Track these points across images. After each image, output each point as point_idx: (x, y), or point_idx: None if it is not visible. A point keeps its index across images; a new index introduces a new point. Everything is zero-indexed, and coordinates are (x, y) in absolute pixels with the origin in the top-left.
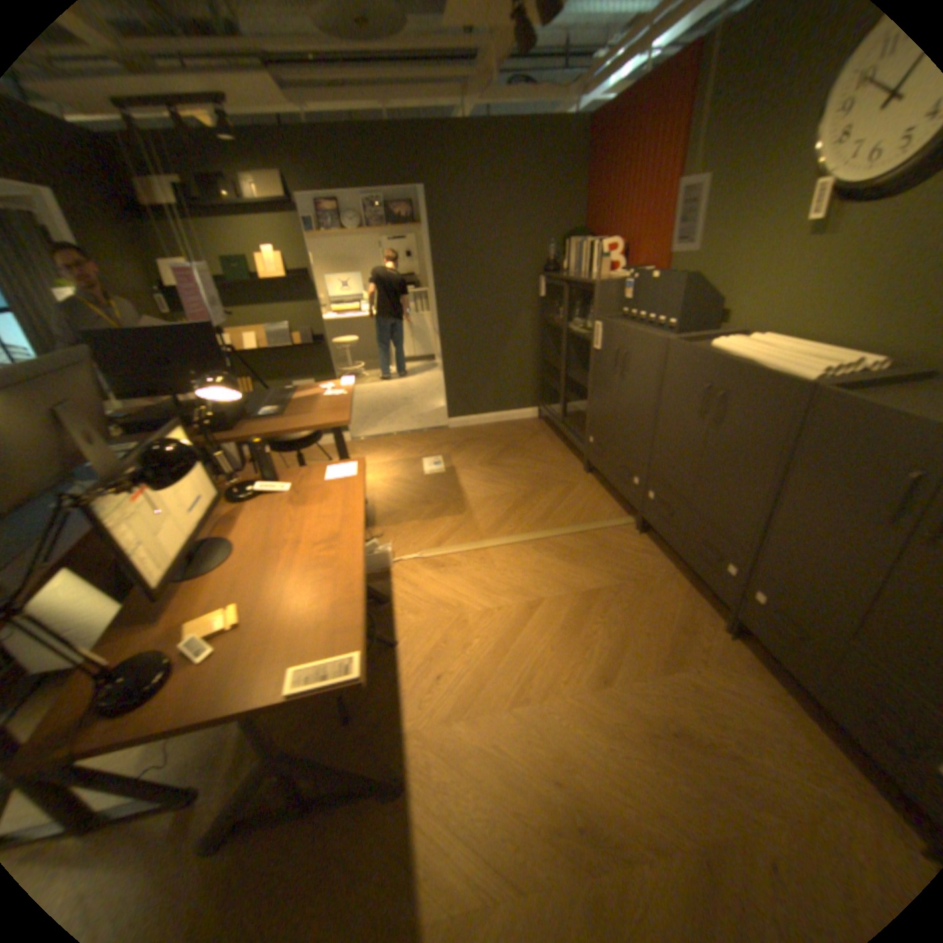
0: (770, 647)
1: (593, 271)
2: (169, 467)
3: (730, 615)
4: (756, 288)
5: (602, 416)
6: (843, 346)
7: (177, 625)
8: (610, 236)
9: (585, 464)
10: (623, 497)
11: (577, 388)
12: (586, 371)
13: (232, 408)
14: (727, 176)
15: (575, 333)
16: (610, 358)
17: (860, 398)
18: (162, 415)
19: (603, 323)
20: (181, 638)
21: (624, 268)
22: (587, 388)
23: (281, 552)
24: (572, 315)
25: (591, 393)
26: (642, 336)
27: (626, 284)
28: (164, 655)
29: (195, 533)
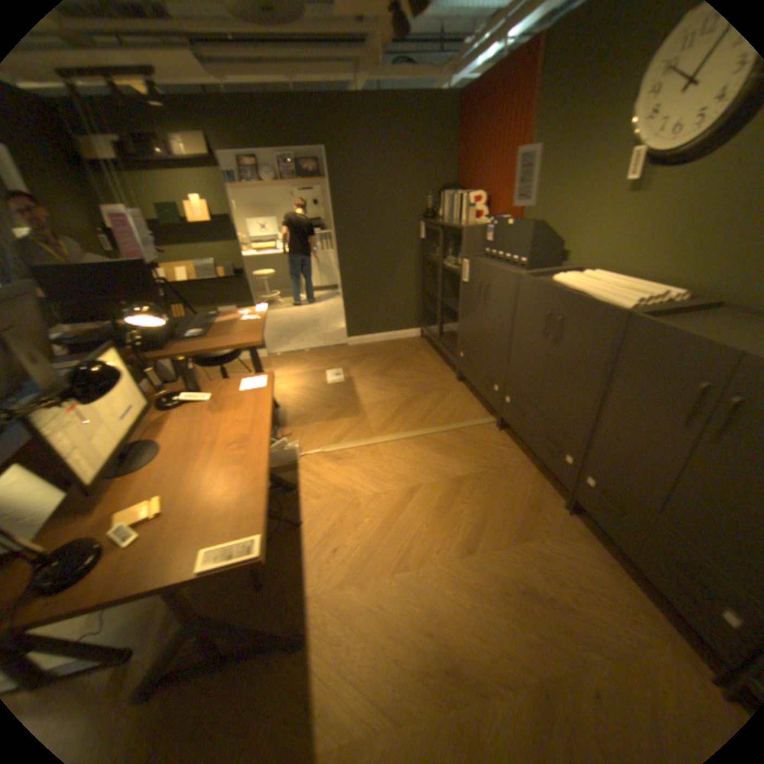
0: (597, 520)
1: (462, 217)
2: (102, 382)
3: (568, 495)
4: (588, 234)
5: (469, 336)
6: (654, 280)
7: (108, 515)
8: (476, 190)
9: (457, 374)
10: (486, 401)
11: (450, 313)
12: (458, 299)
13: (163, 330)
14: (566, 142)
15: (448, 268)
16: (475, 289)
17: (664, 323)
18: (102, 337)
19: (469, 260)
20: (111, 526)
21: (486, 216)
22: (457, 313)
23: (199, 452)
24: (446, 253)
25: (460, 317)
26: (499, 271)
27: (487, 229)
28: (95, 541)
29: (126, 437)
